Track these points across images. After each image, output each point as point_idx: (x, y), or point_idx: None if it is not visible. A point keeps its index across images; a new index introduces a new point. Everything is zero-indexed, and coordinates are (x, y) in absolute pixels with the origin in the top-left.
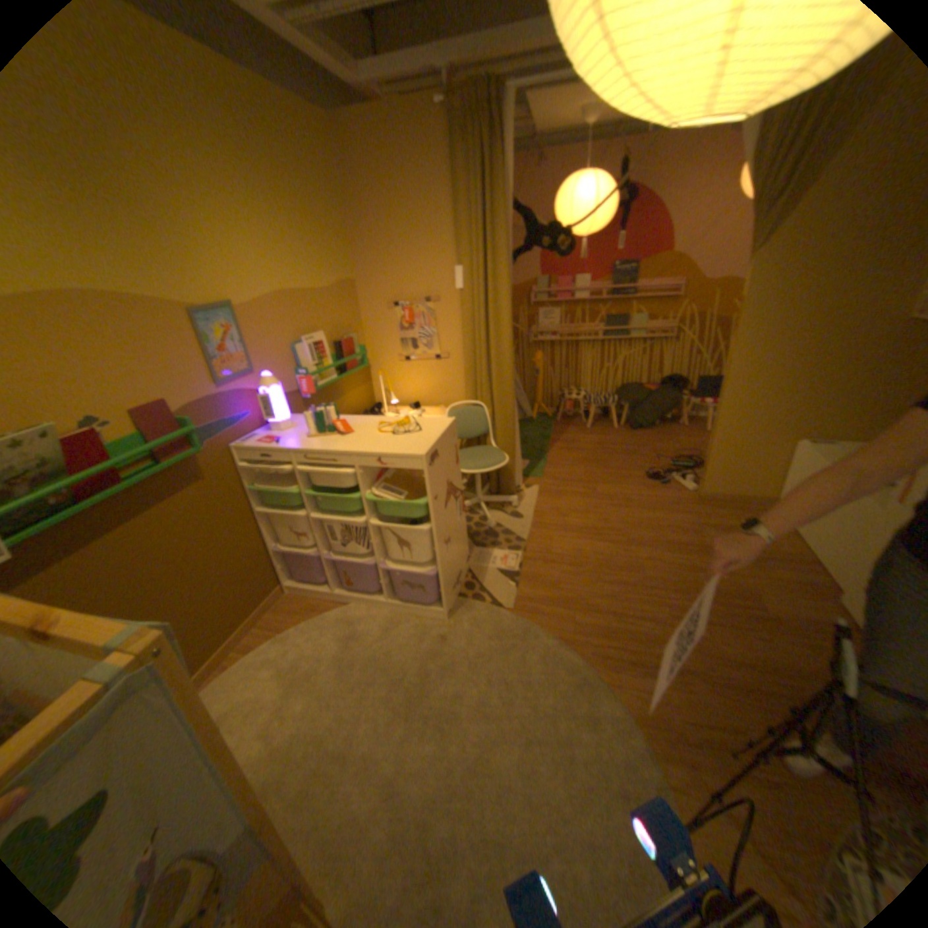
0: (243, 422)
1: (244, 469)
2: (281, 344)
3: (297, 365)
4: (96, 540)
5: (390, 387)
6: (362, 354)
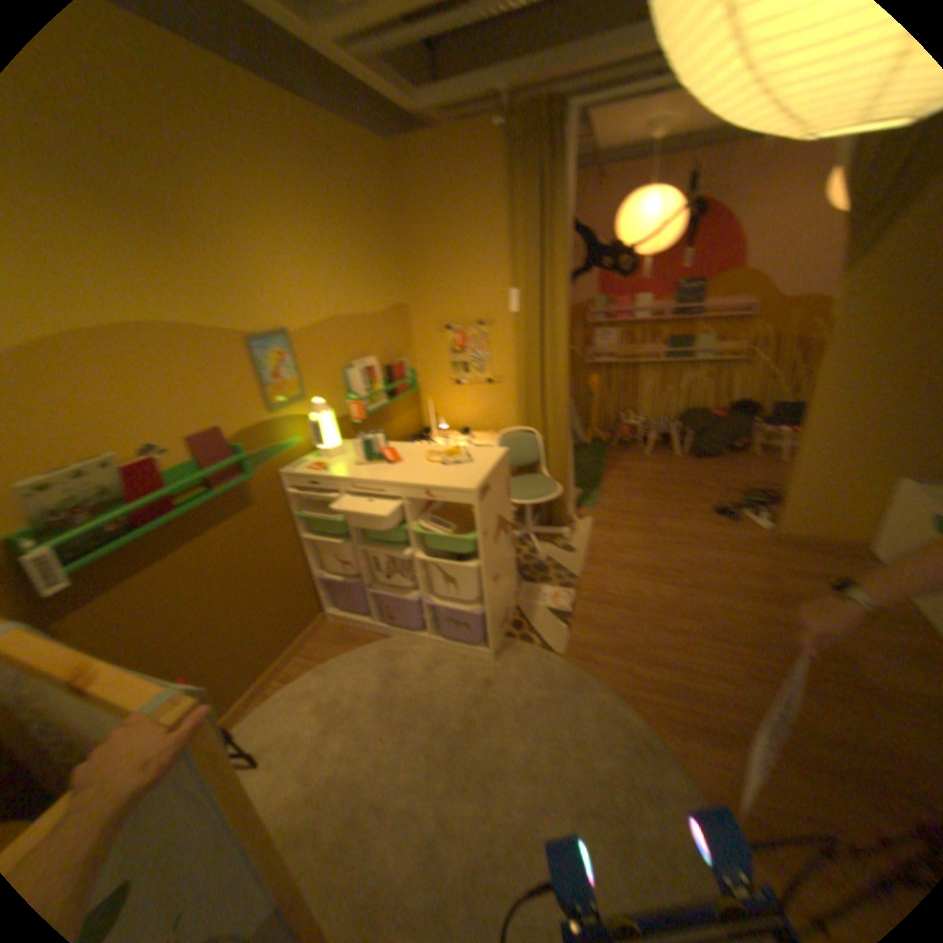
0: (296, 448)
1: (294, 496)
2: (335, 370)
3: (350, 391)
4: (151, 566)
5: (441, 412)
6: (414, 378)
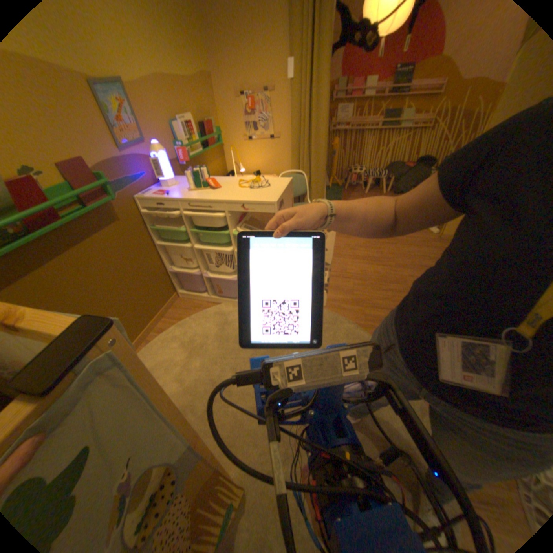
0: (140, 179)
1: (145, 214)
2: (161, 119)
3: (174, 138)
4: (49, 260)
5: (239, 159)
6: (218, 133)
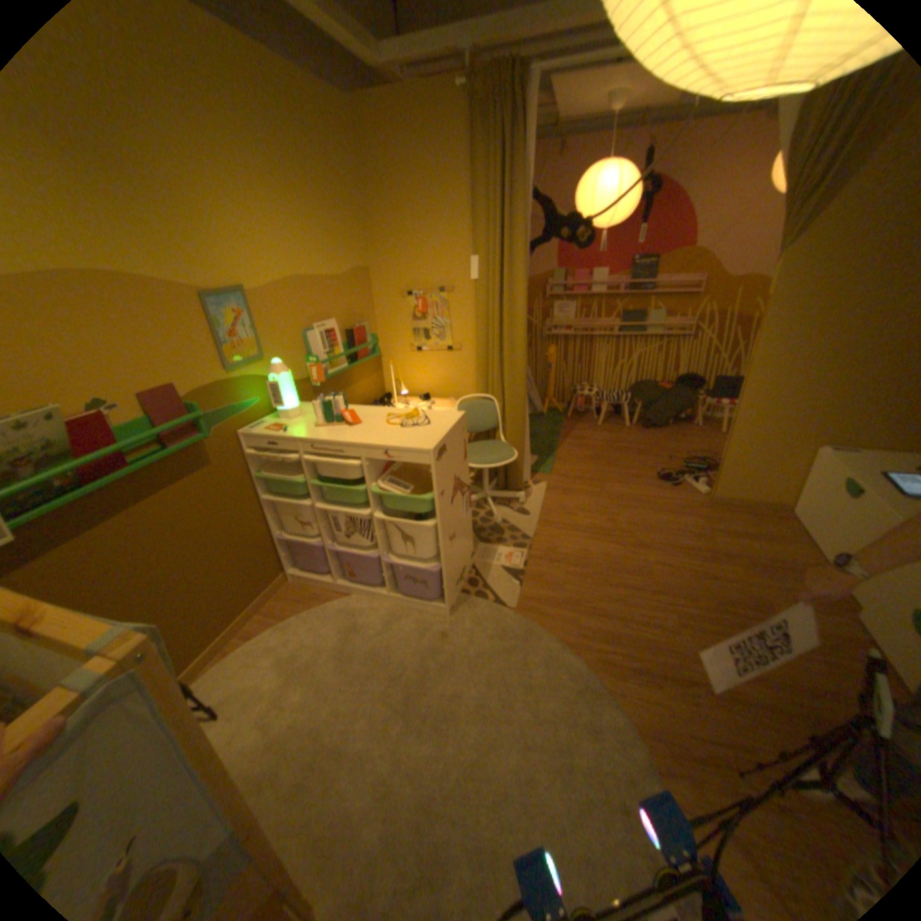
0: (251, 409)
1: (250, 456)
2: (291, 331)
3: (307, 353)
4: (100, 523)
5: (400, 378)
6: (373, 343)
